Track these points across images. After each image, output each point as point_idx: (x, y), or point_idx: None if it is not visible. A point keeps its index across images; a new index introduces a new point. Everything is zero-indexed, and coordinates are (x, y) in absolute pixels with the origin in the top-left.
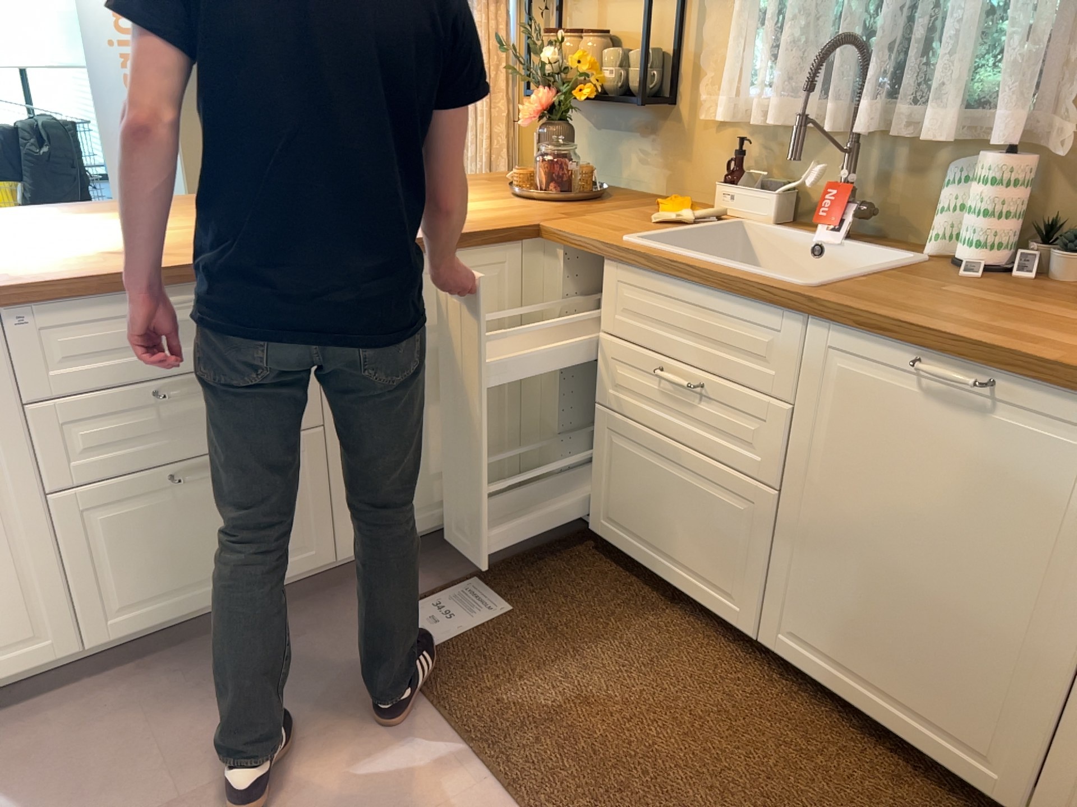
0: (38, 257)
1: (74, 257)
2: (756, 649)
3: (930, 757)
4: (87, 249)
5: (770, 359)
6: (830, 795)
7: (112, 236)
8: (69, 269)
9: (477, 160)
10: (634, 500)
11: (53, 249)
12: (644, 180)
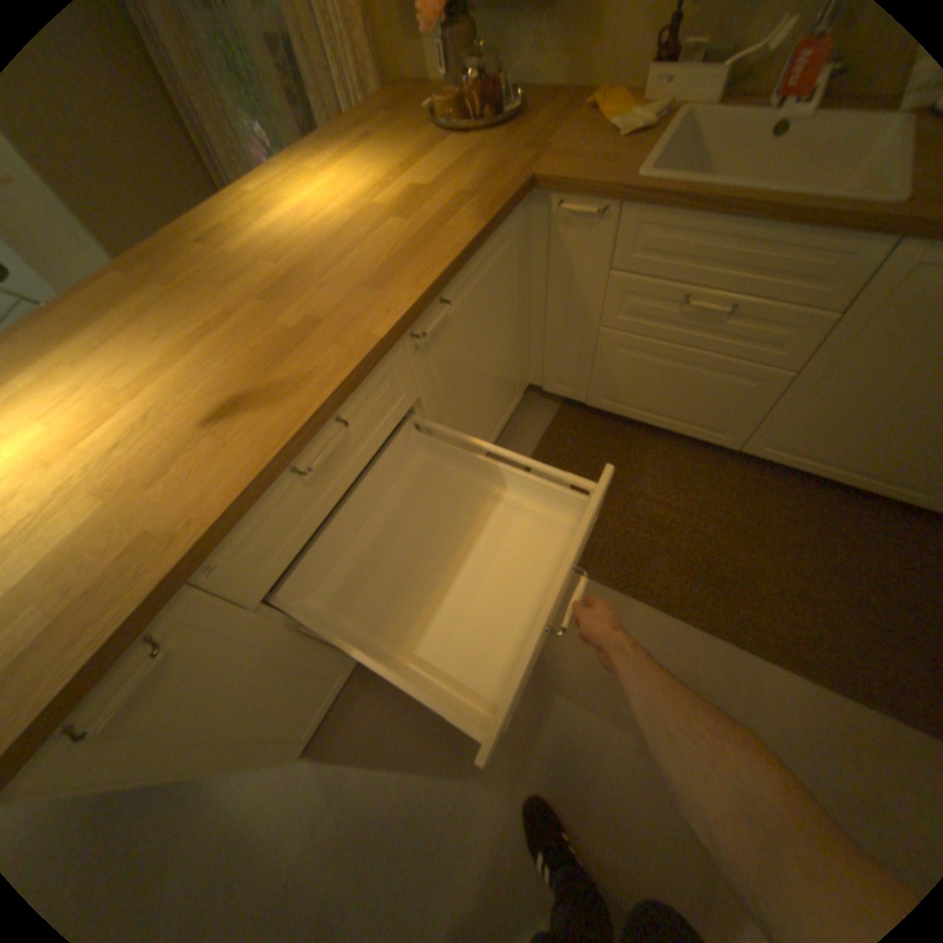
0: (126, 464)
1: (168, 445)
2: (722, 449)
3: (877, 494)
4: (164, 419)
5: (829, 279)
6: (820, 531)
7: (157, 374)
8: (197, 479)
9: (347, 83)
10: (636, 387)
11: (124, 436)
12: (542, 70)
